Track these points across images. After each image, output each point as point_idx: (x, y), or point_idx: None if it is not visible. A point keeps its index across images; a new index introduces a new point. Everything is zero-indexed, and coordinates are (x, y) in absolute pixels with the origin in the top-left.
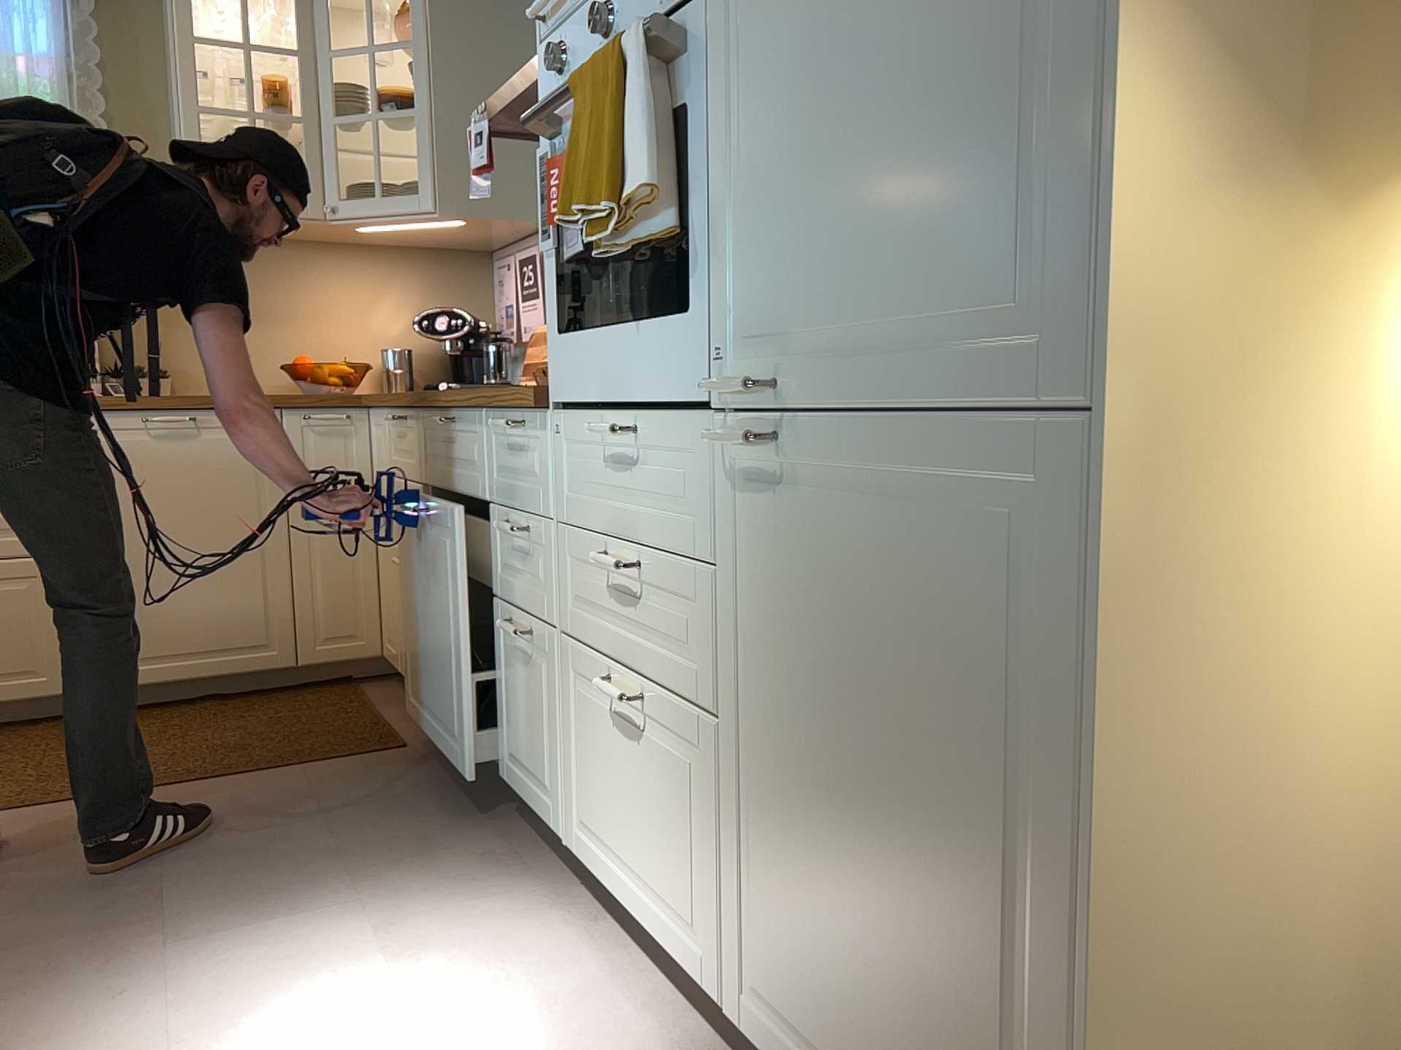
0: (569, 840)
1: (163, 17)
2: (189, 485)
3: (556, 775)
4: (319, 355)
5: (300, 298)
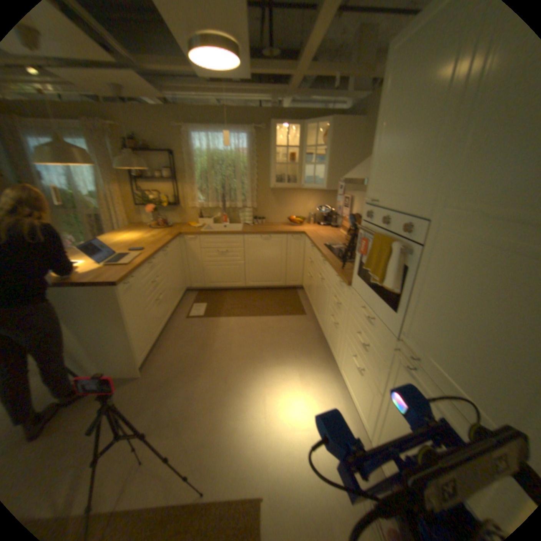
0: (340, 369)
1: (269, 136)
2: (268, 250)
3: (339, 355)
4: (295, 214)
5: (293, 202)
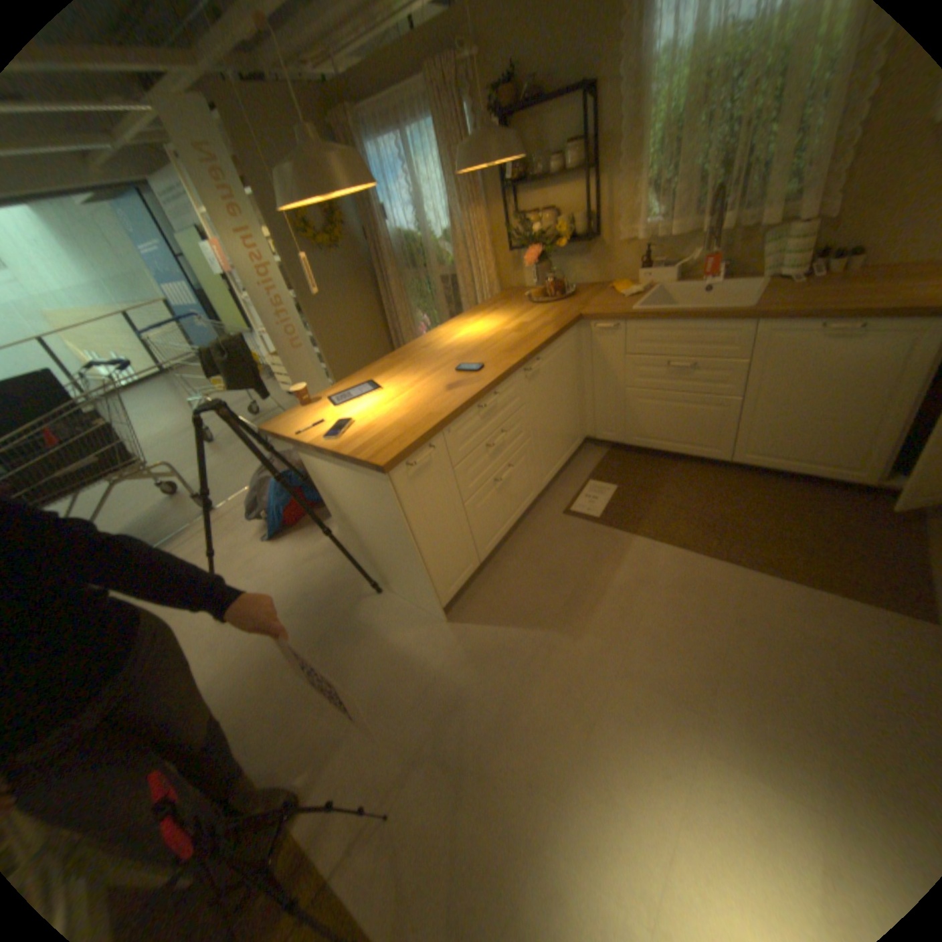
0: None
1: None
2: (841, 369)
3: None
4: None
5: None
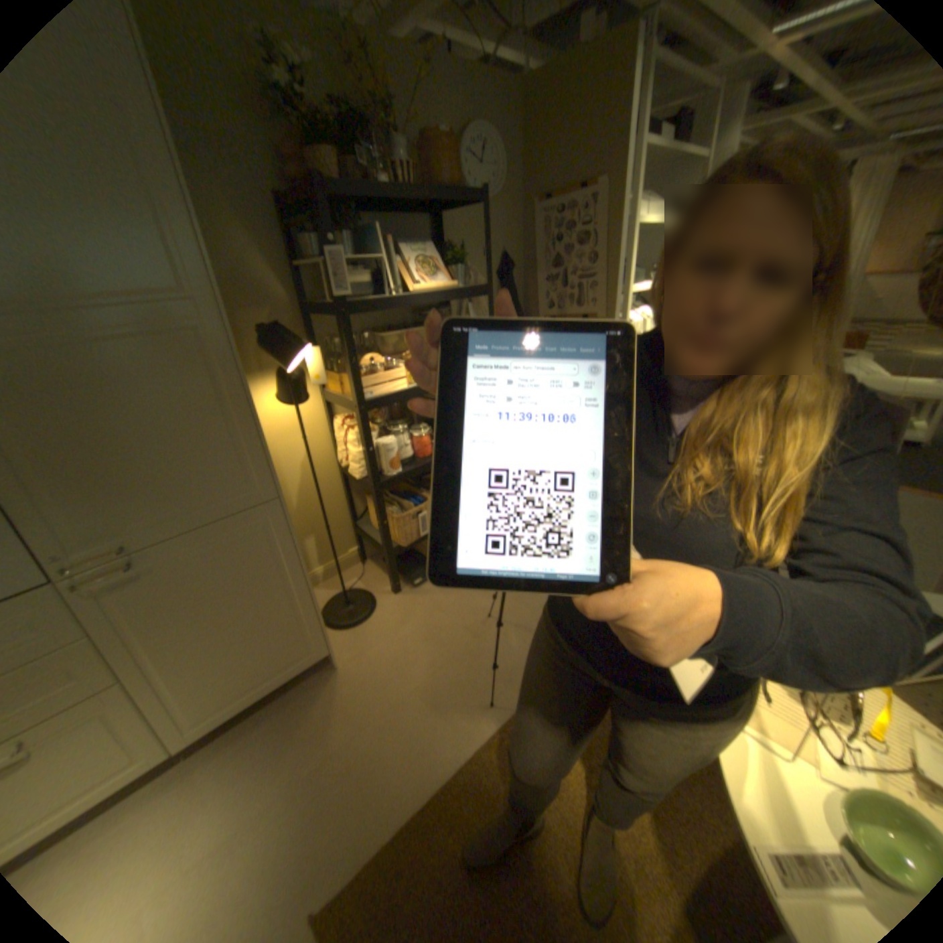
0: None
1: None
2: None
3: None
4: None
5: None
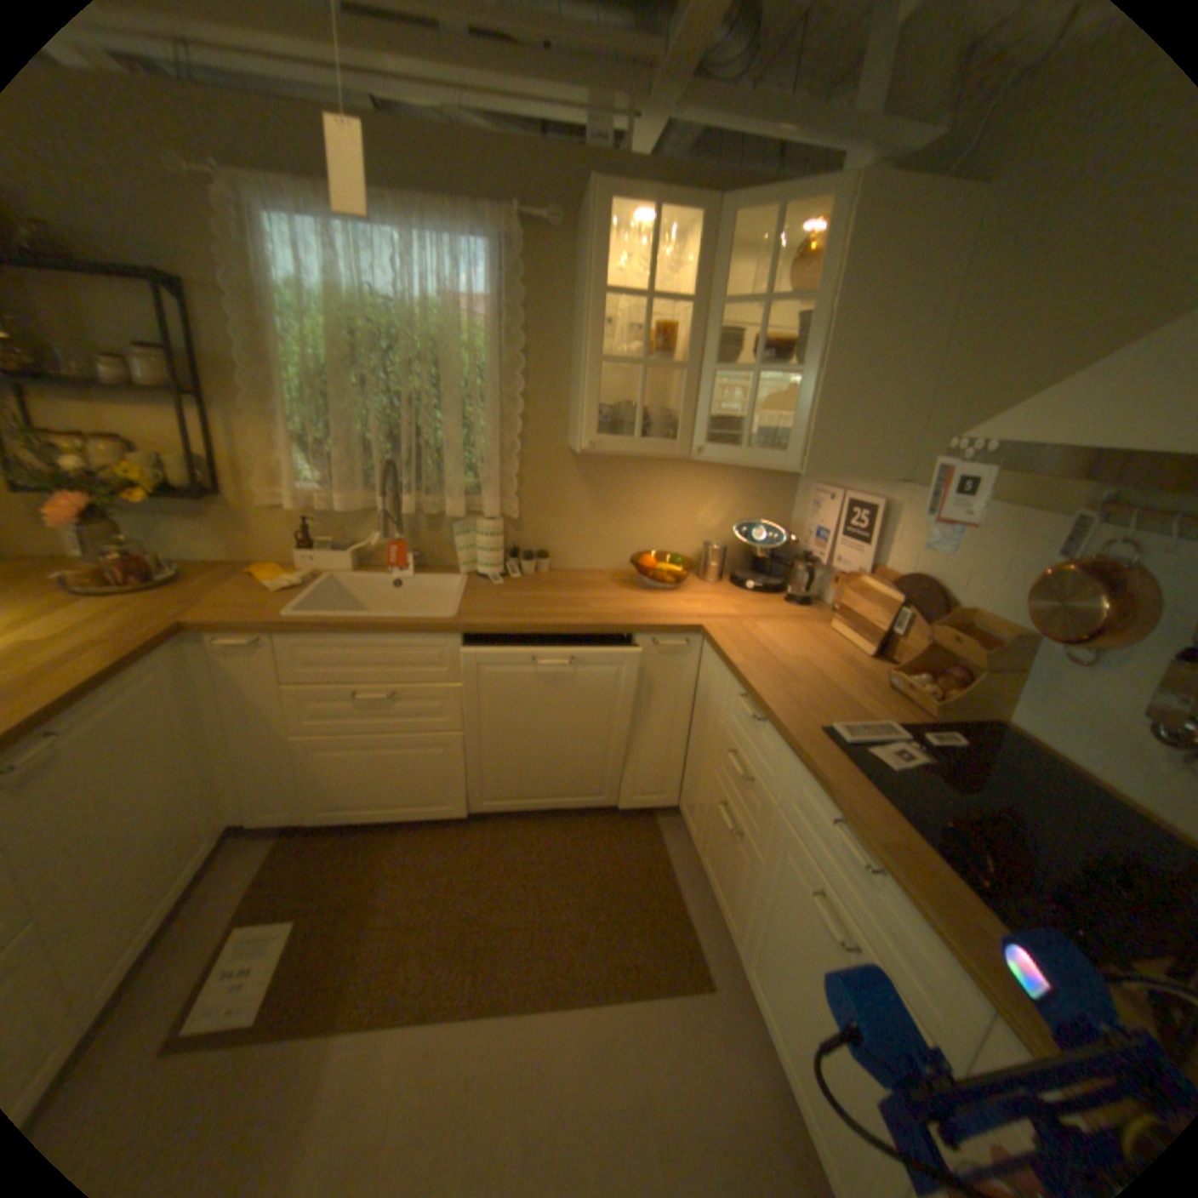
0: None
1: (576, 256)
2: (560, 689)
3: None
4: (655, 543)
5: (648, 500)
